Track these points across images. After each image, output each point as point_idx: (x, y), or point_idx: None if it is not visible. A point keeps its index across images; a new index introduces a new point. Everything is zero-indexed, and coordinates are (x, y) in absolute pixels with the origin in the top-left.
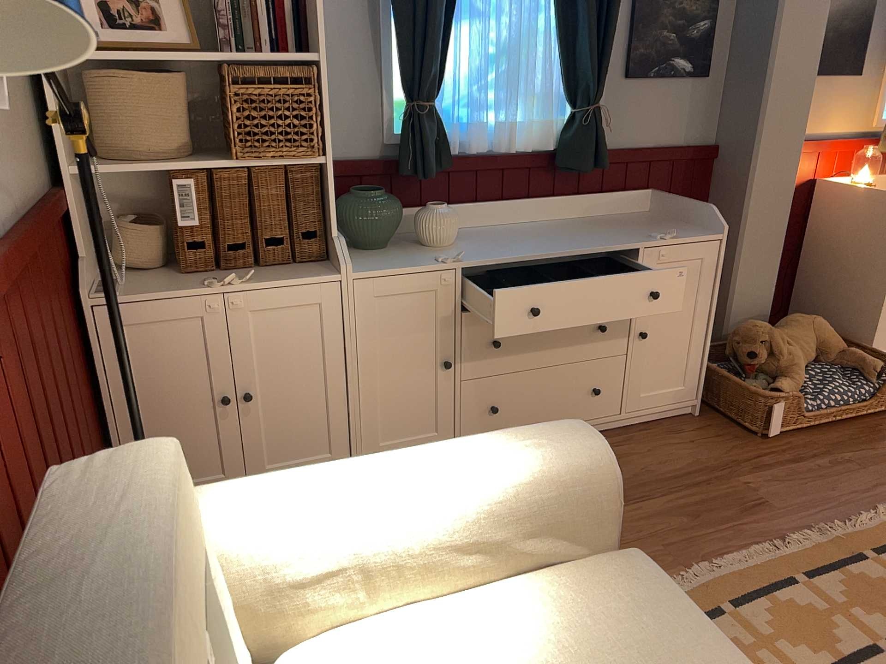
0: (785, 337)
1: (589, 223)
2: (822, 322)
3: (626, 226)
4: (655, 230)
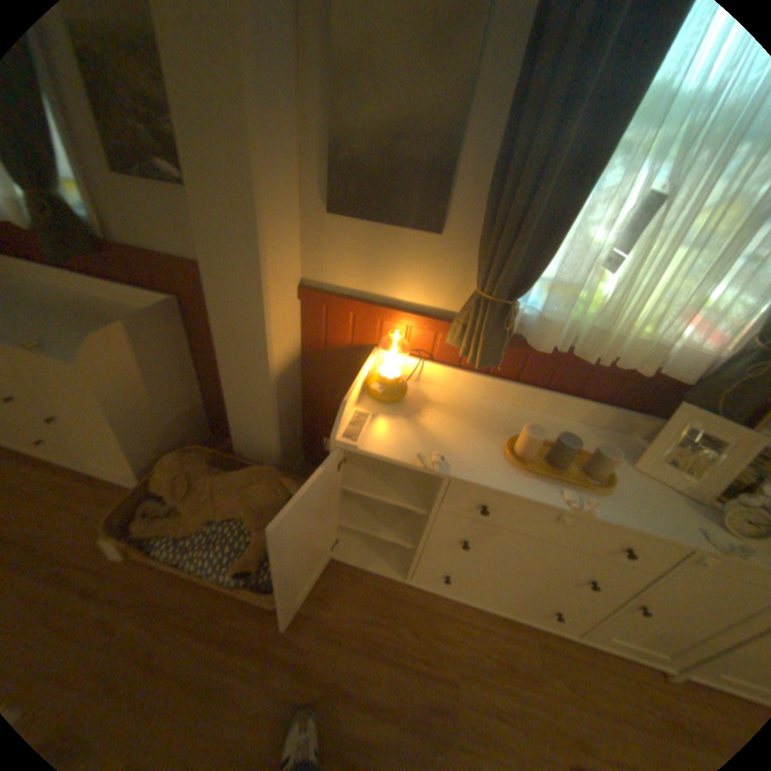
0: (213, 486)
1: (85, 309)
2: (259, 494)
3: (84, 323)
4: (71, 336)
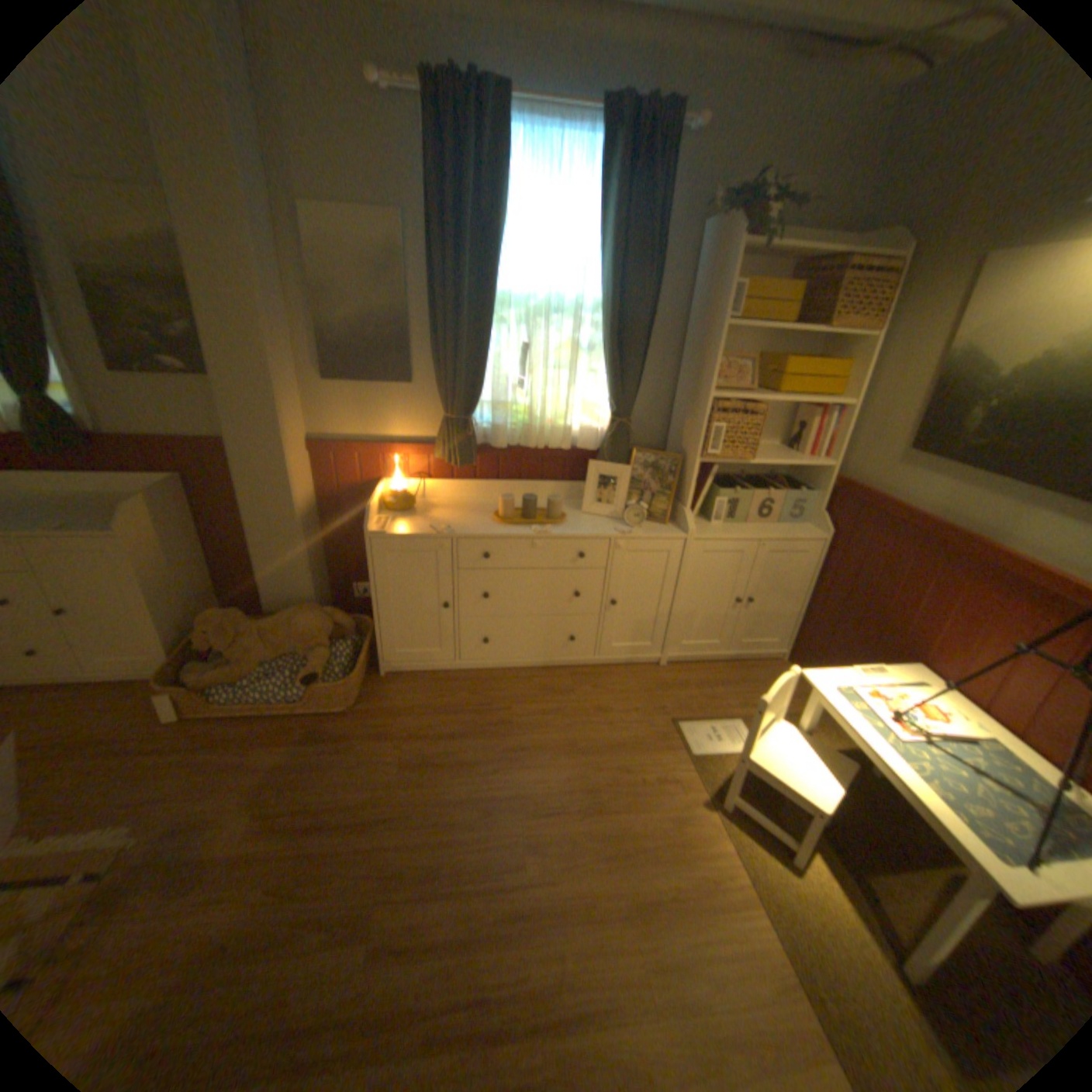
0: (259, 629)
1: (78, 502)
2: (306, 620)
3: (89, 510)
4: (86, 519)
